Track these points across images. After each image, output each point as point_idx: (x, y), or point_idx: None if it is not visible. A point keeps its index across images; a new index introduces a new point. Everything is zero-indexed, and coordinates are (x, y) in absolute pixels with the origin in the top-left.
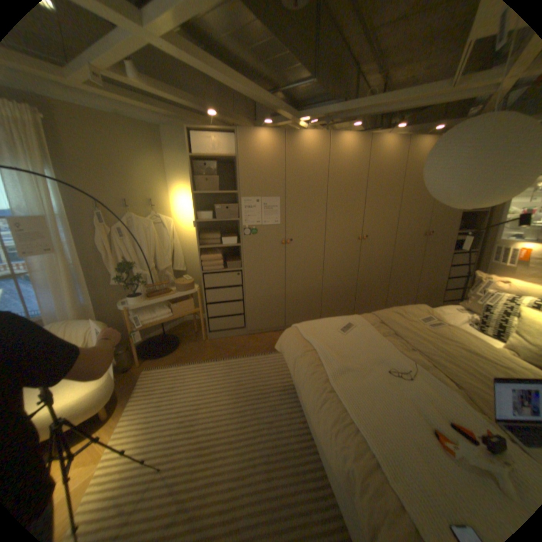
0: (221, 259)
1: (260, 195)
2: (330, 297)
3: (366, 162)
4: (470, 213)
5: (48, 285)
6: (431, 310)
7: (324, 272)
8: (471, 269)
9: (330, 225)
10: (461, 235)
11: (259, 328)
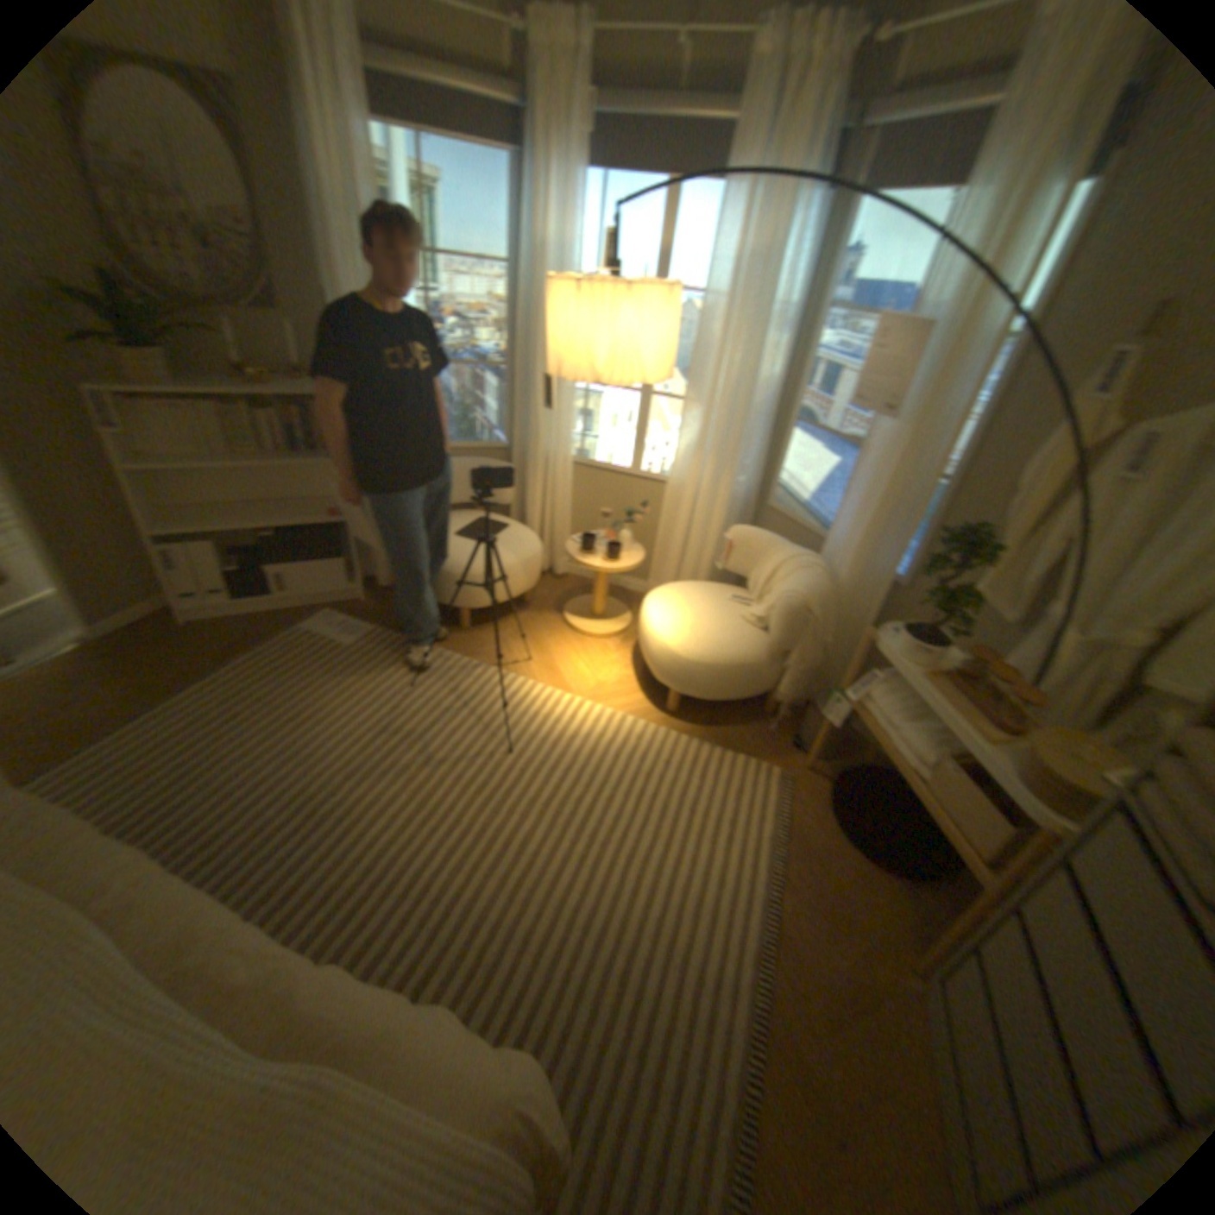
0: None
1: None
2: None
3: None
4: None
5: (863, 488)
6: None
7: None
8: None
9: None
10: None
11: None
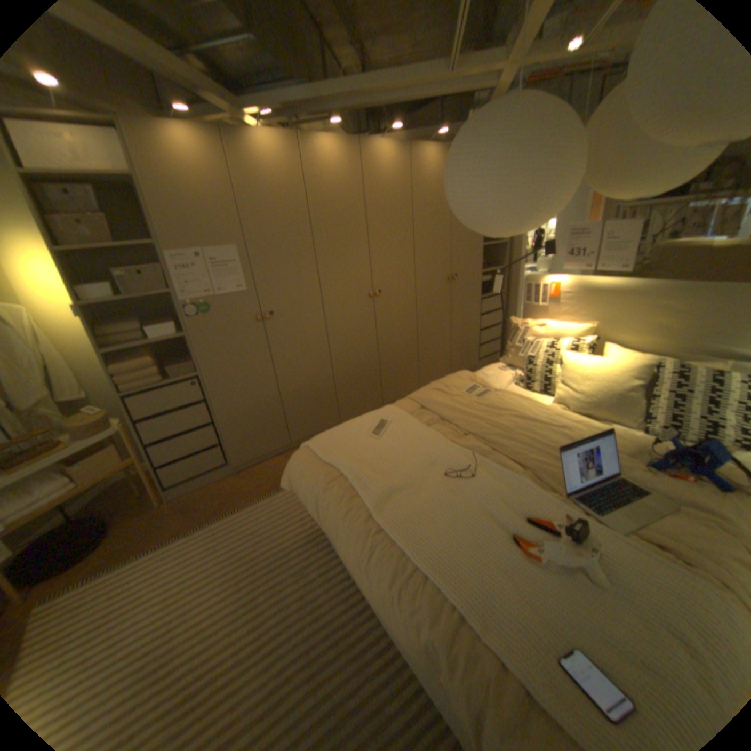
0: (154, 365)
1: (200, 245)
2: (347, 385)
3: (359, 183)
4: (489, 246)
5: None
6: (472, 375)
7: (332, 353)
8: (500, 315)
9: (327, 281)
10: (485, 276)
11: (251, 459)
